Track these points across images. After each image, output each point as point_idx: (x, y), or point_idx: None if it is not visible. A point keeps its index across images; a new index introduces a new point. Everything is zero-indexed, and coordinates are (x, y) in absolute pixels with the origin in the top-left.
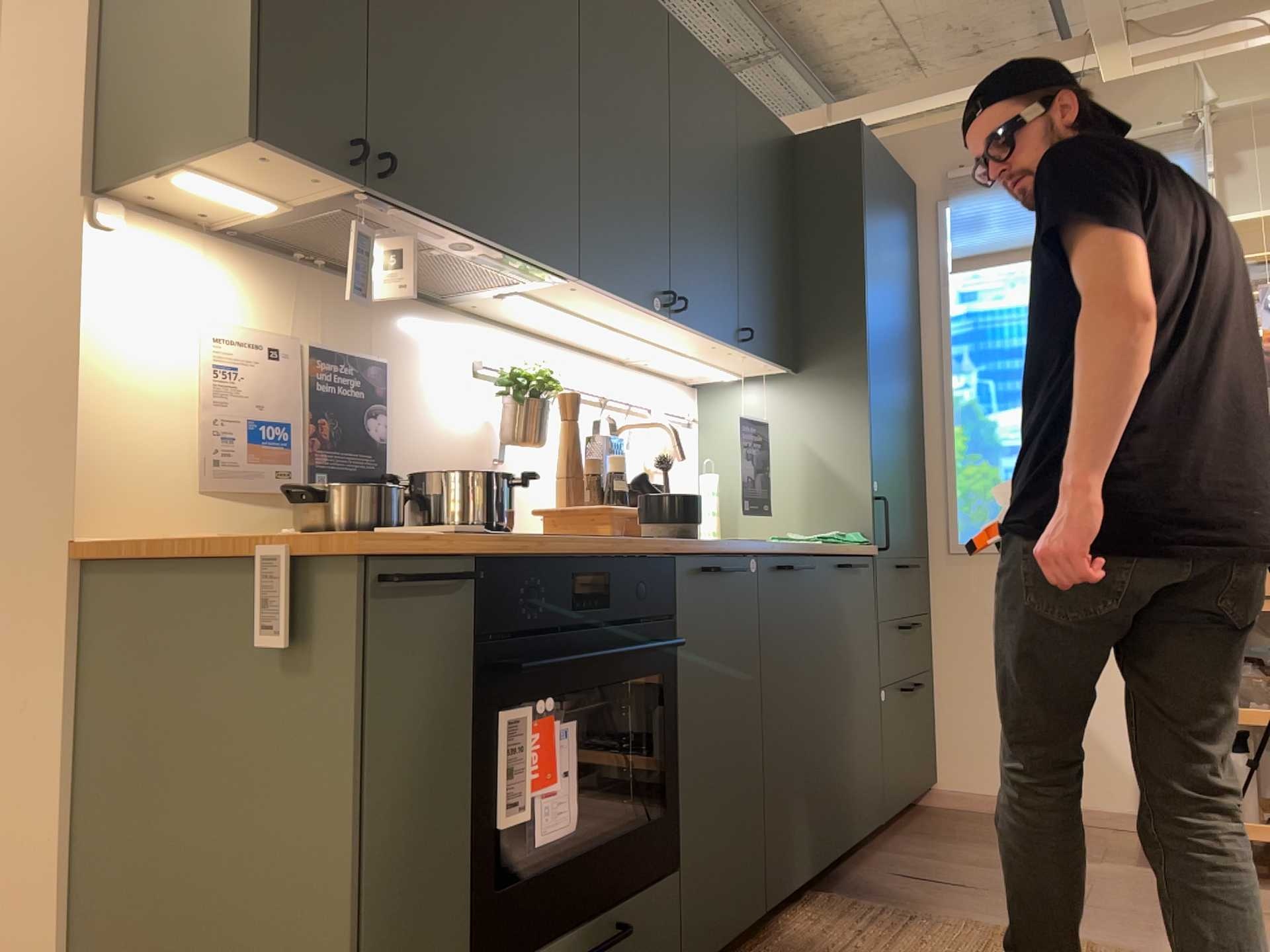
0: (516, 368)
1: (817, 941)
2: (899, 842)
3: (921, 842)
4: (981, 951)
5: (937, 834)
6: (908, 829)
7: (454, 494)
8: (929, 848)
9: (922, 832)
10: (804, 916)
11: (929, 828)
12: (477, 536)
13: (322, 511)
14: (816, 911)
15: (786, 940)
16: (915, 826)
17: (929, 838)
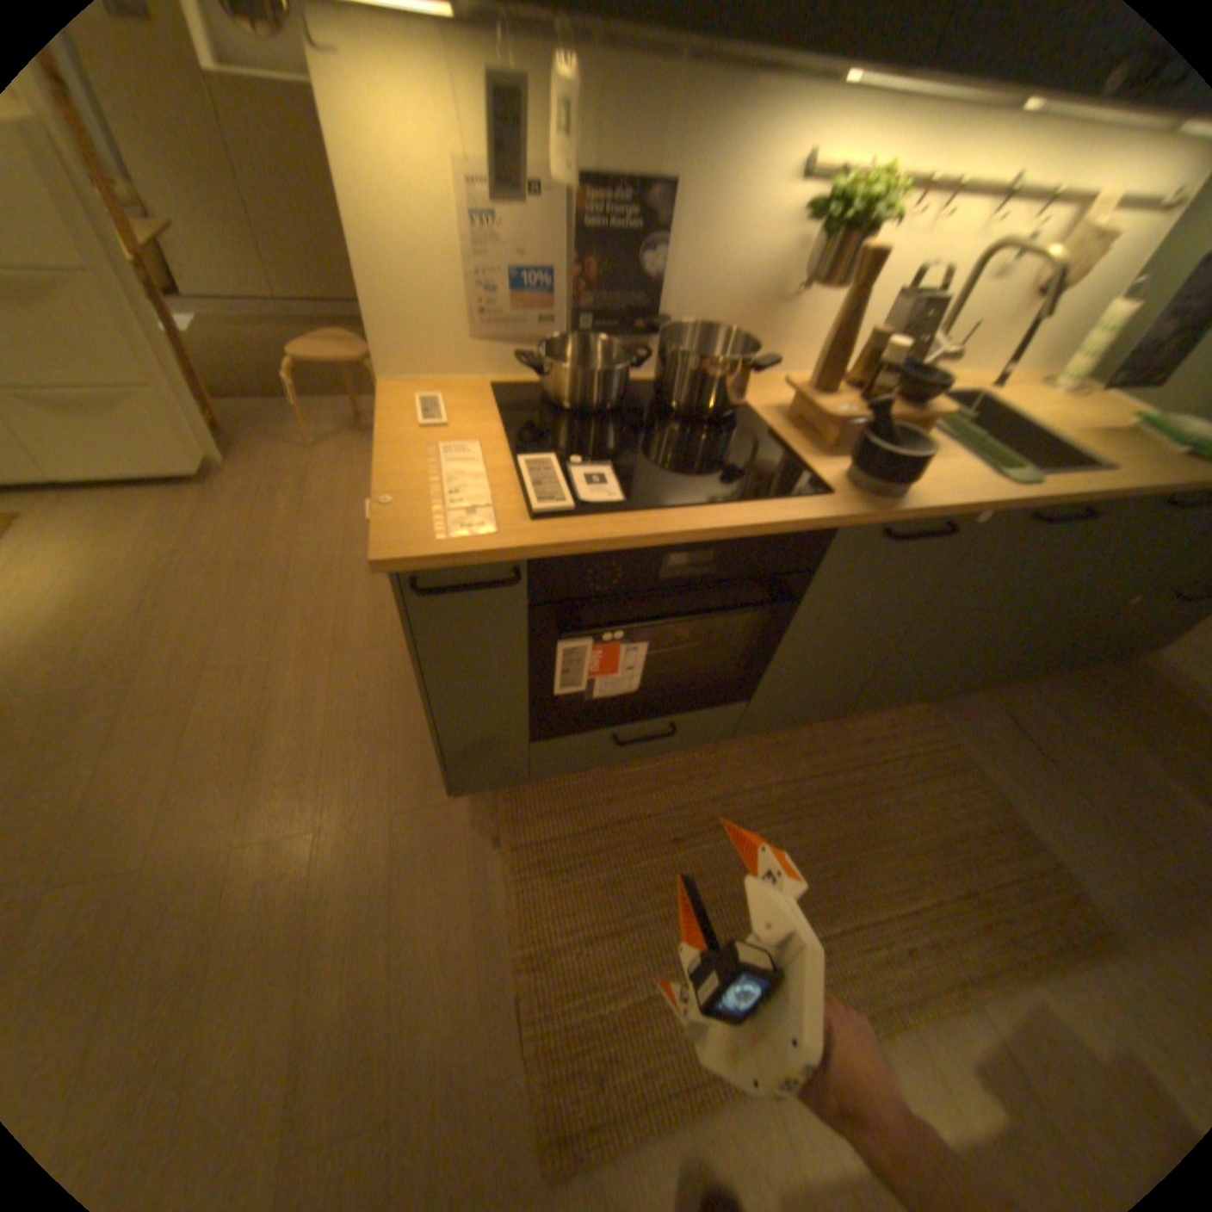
0: (849, 180)
1: (873, 743)
2: (1054, 684)
3: (1075, 695)
4: (980, 836)
5: (1098, 696)
6: (1080, 674)
7: (681, 371)
8: (1072, 707)
9: (1089, 685)
10: (888, 716)
11: (1101, 685)
12: (559, 520)
13: (551, 378)
14: (902, 716)
15: (852, 729)
16: (1091, 674)
17: (1087, 696)
